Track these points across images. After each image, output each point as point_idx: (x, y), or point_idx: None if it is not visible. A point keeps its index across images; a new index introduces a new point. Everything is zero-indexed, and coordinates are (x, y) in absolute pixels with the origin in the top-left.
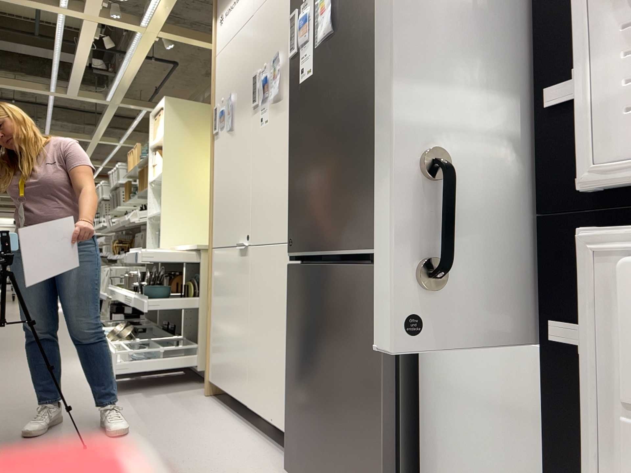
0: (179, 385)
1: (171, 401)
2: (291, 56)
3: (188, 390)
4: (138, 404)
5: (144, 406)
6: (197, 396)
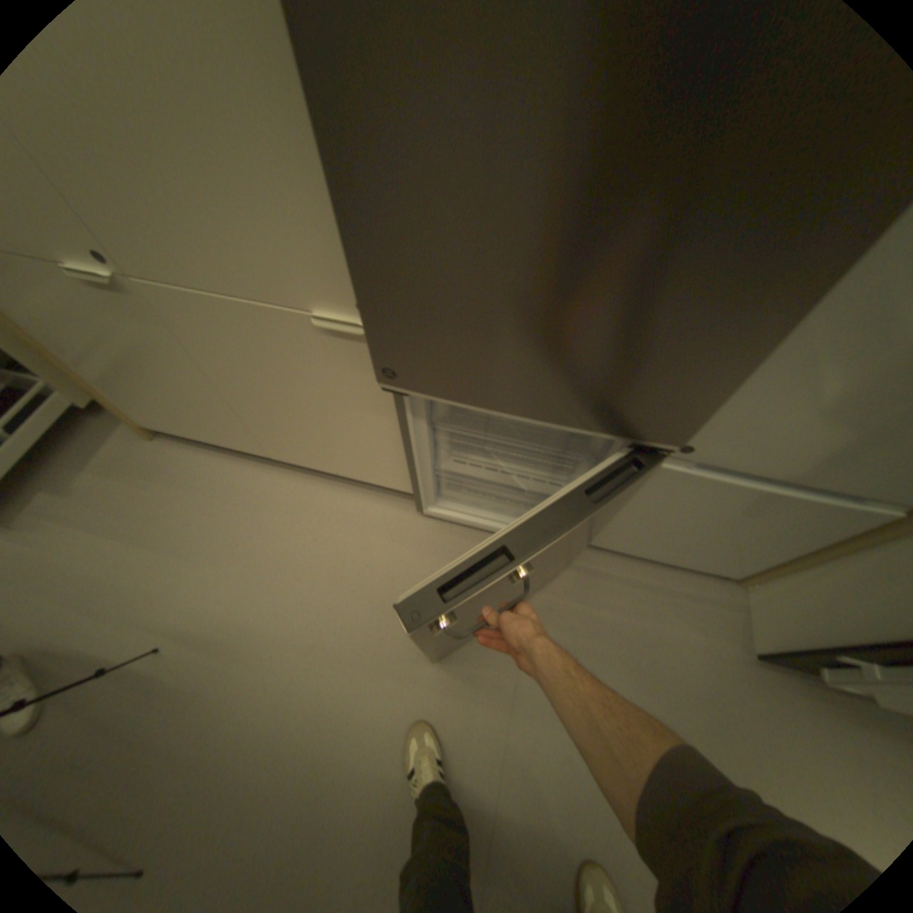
0: (68, 437)
1: (114, 481)
2: None
3: (101, 442)
4: (77, 519)
5: (91, 517)
6: (136, 447)
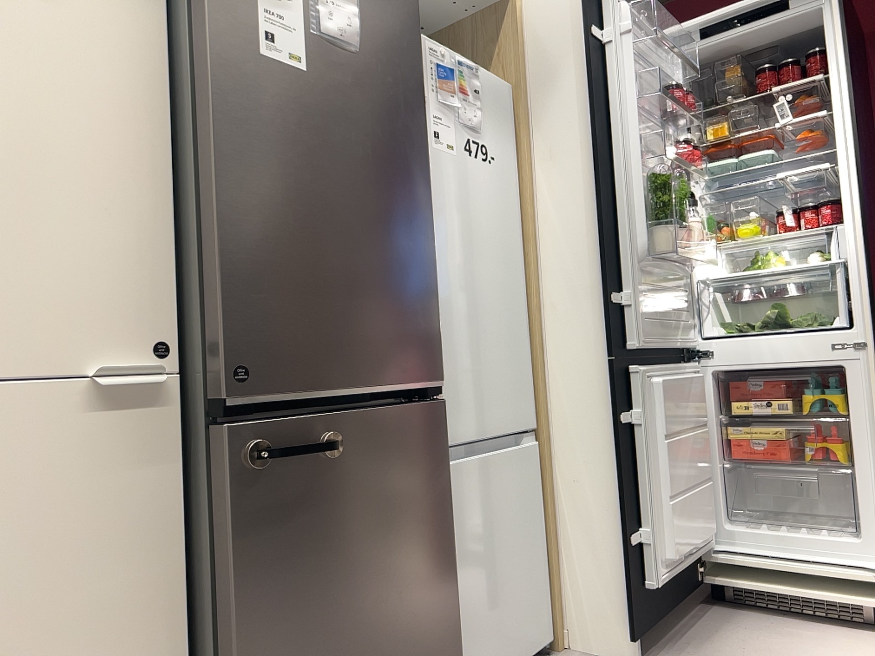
0: None
1: None
2: None
3: None
4: None
5: None
6: None
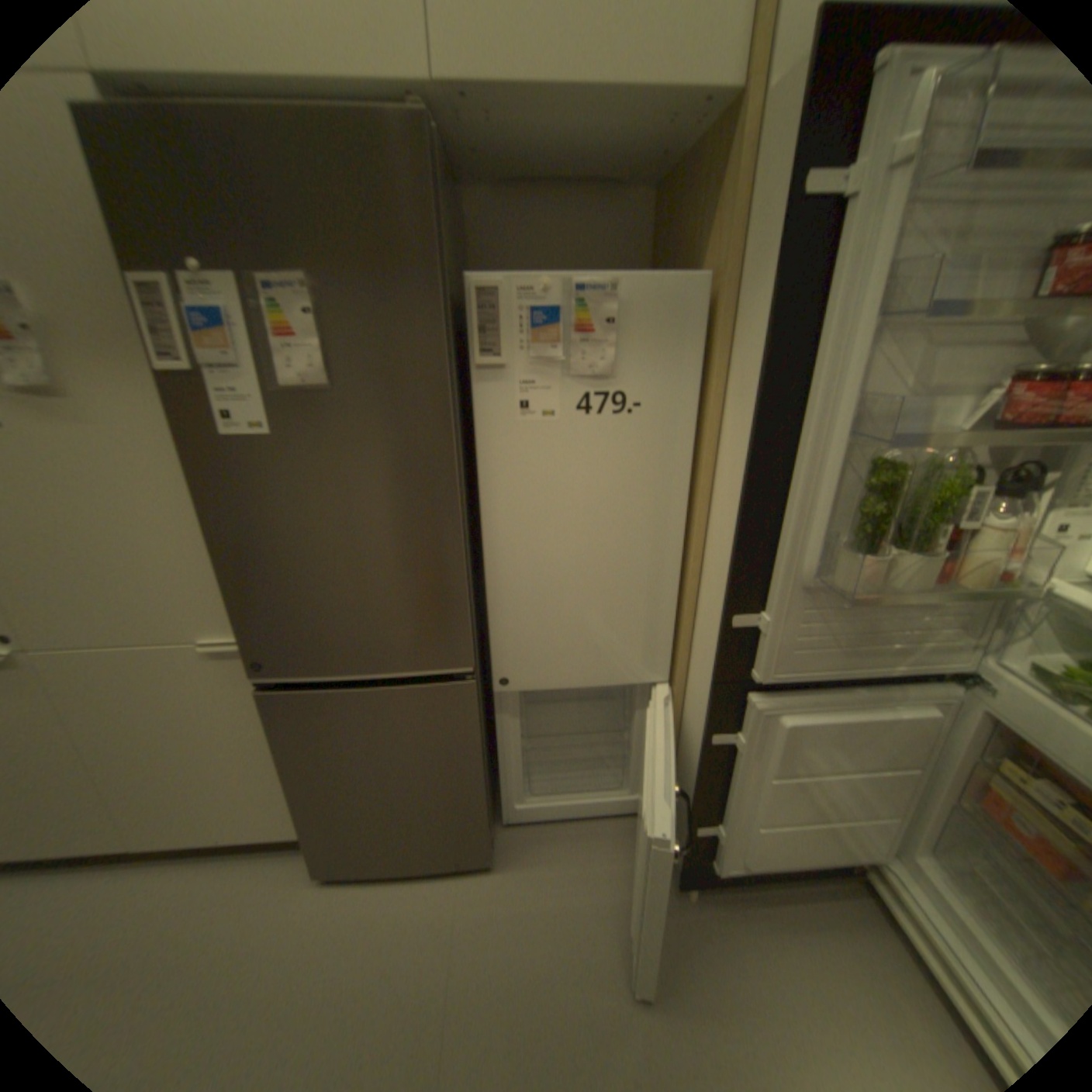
0: None
1: None
2: (162, 365)
3: None
4: None
5: None
6: None
